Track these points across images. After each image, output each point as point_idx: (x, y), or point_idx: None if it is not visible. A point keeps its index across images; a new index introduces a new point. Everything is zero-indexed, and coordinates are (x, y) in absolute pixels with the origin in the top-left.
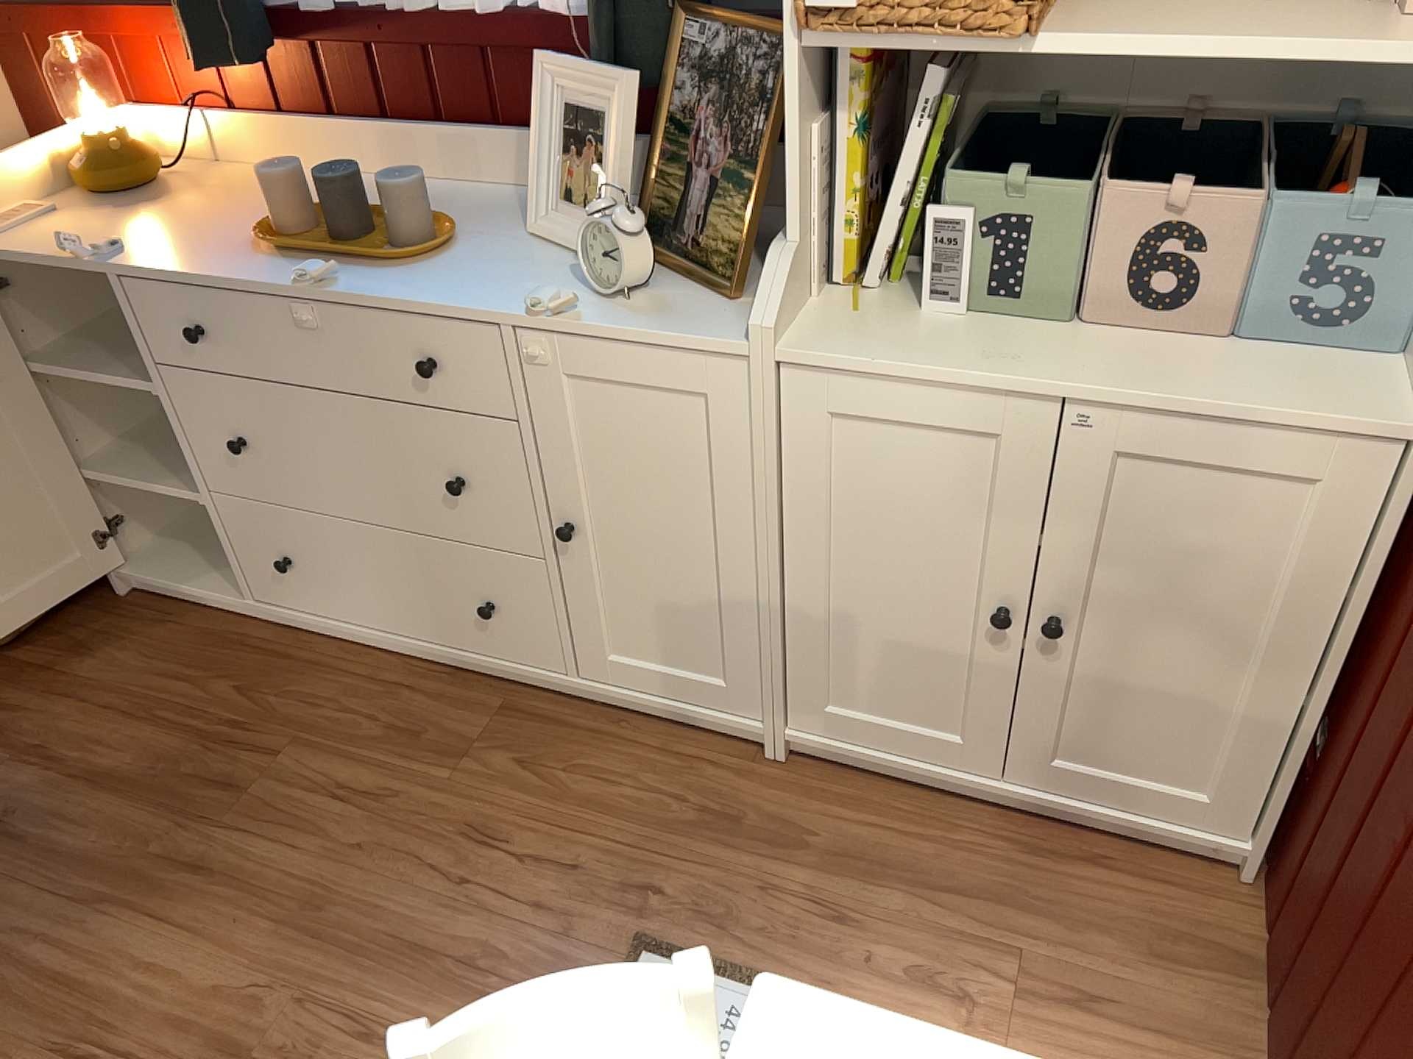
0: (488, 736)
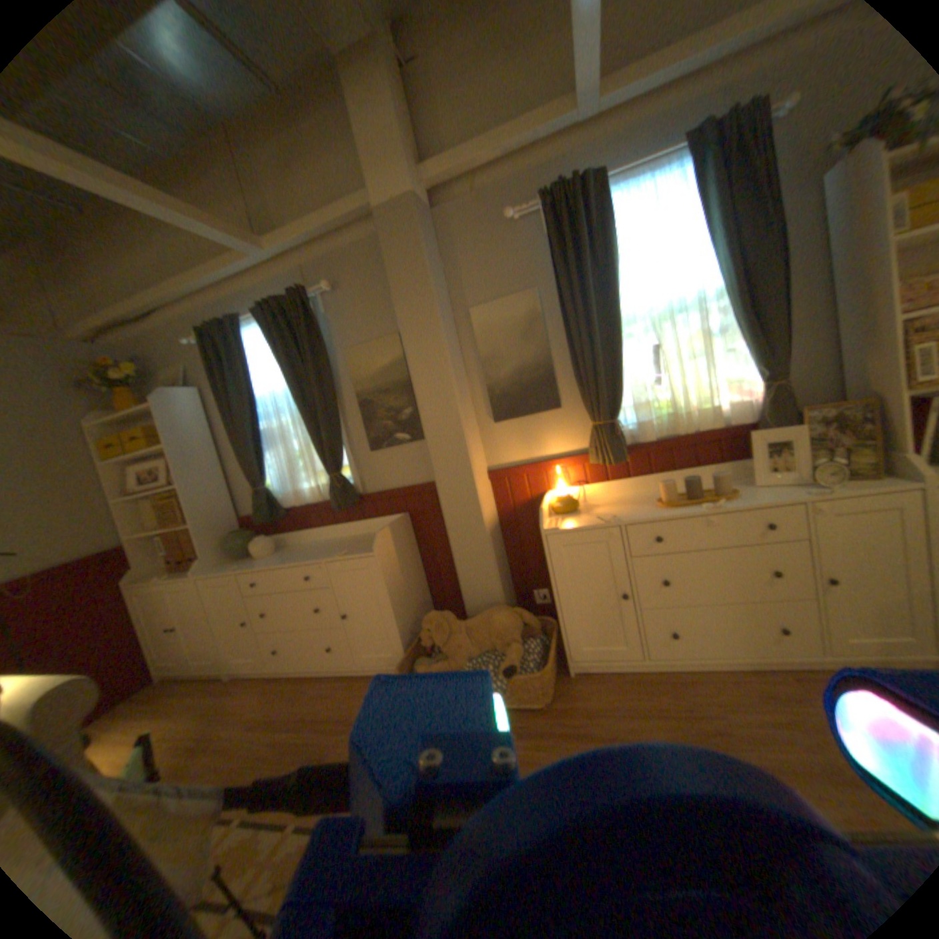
0: (807, 694)
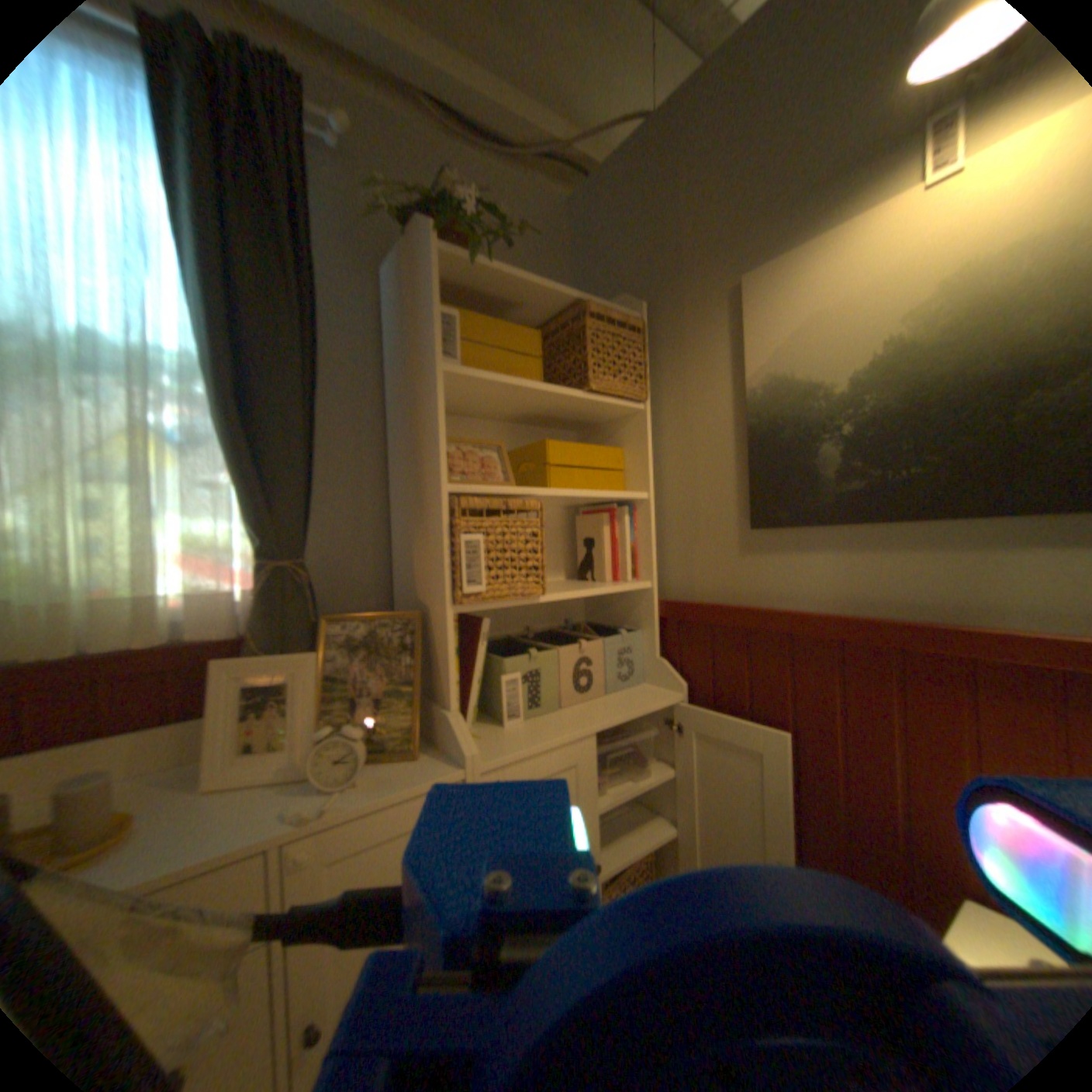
0: None
